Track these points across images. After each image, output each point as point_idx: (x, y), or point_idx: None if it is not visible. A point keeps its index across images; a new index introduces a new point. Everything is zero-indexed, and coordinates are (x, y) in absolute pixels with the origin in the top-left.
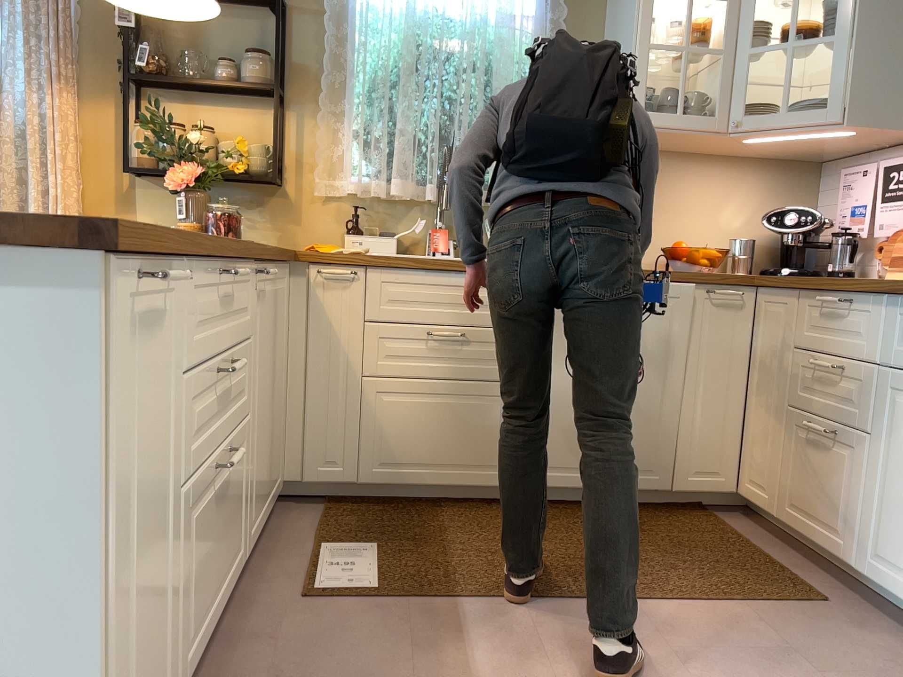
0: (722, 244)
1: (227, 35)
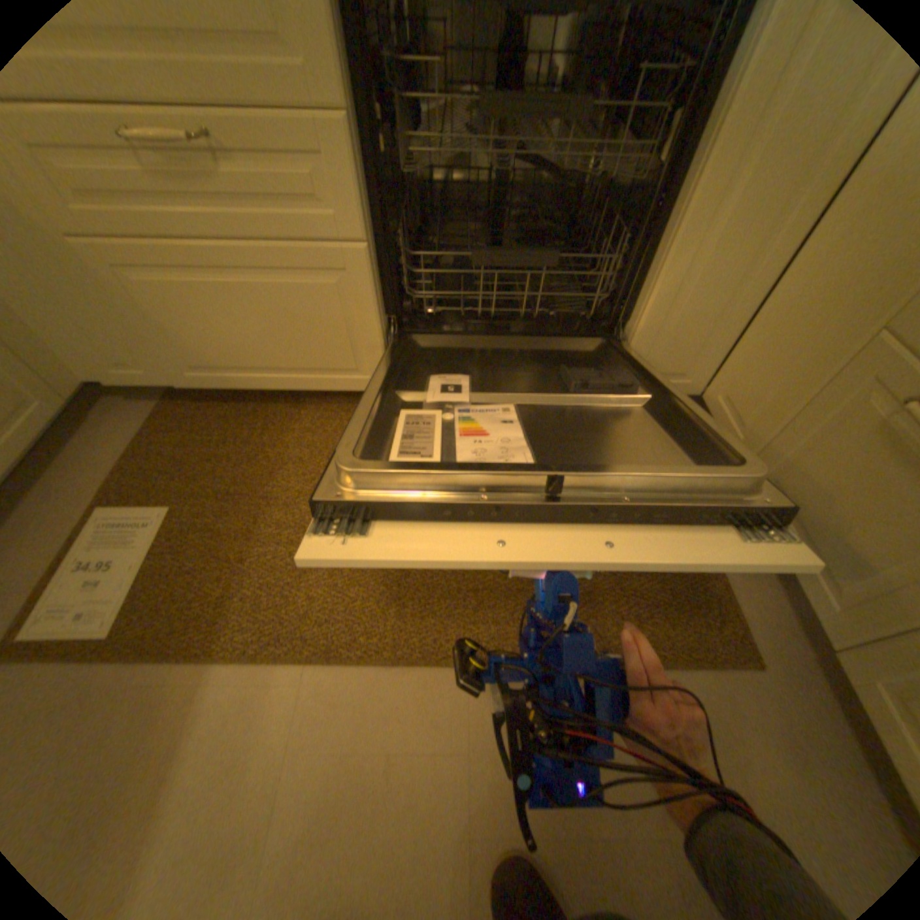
0: None
1: None
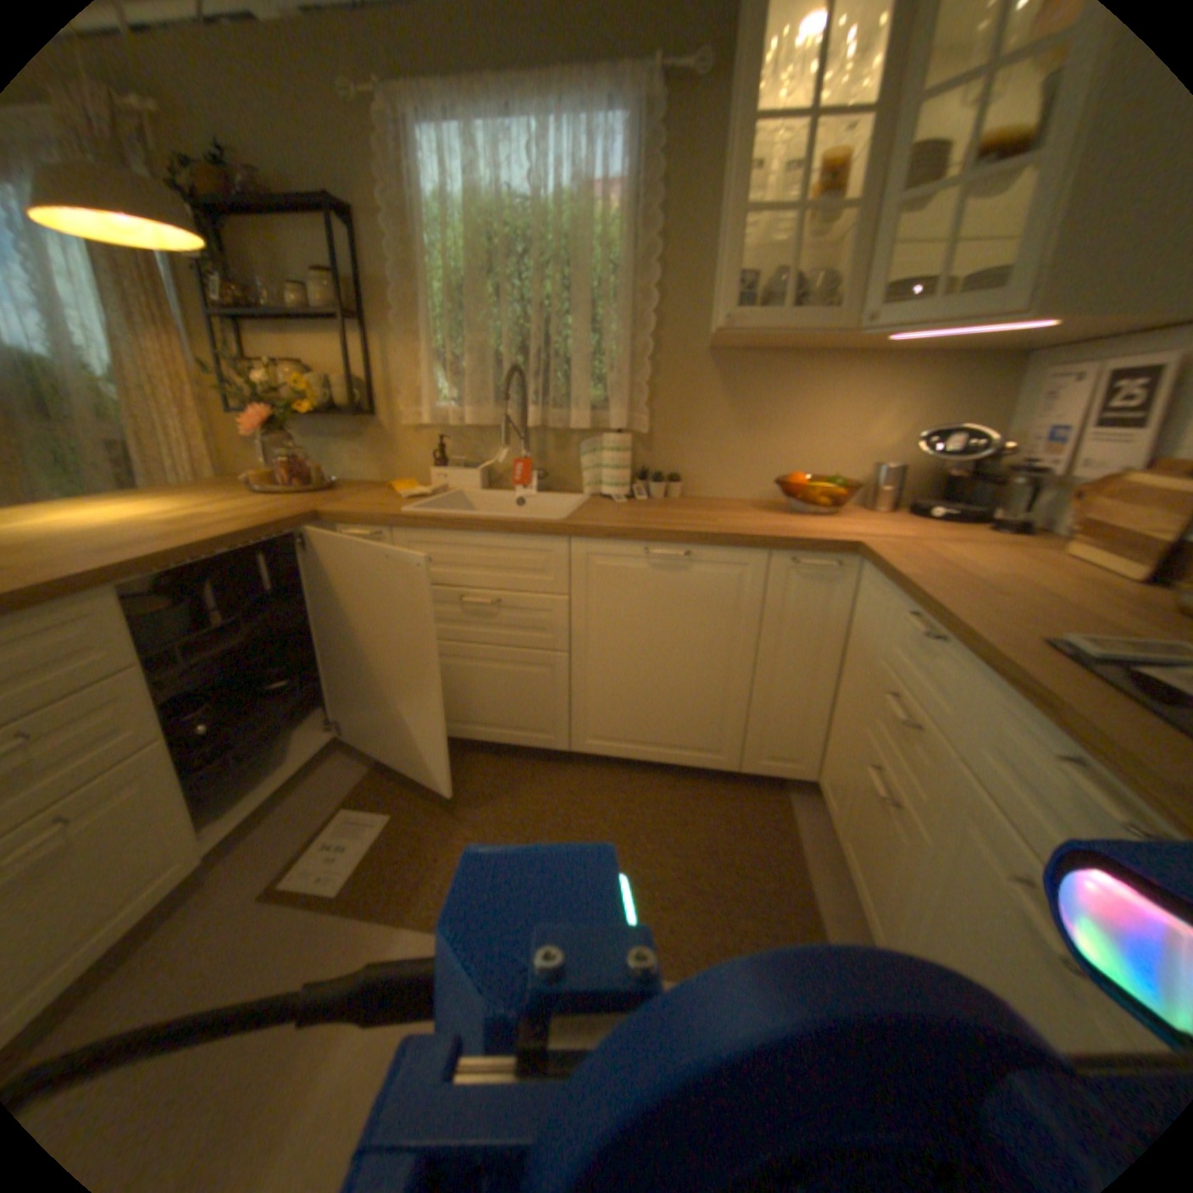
0: (867, 468)
1: (298, 250)
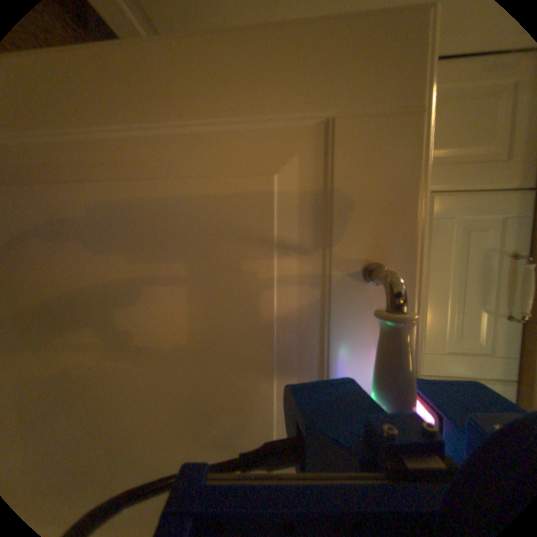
0: None
1: None
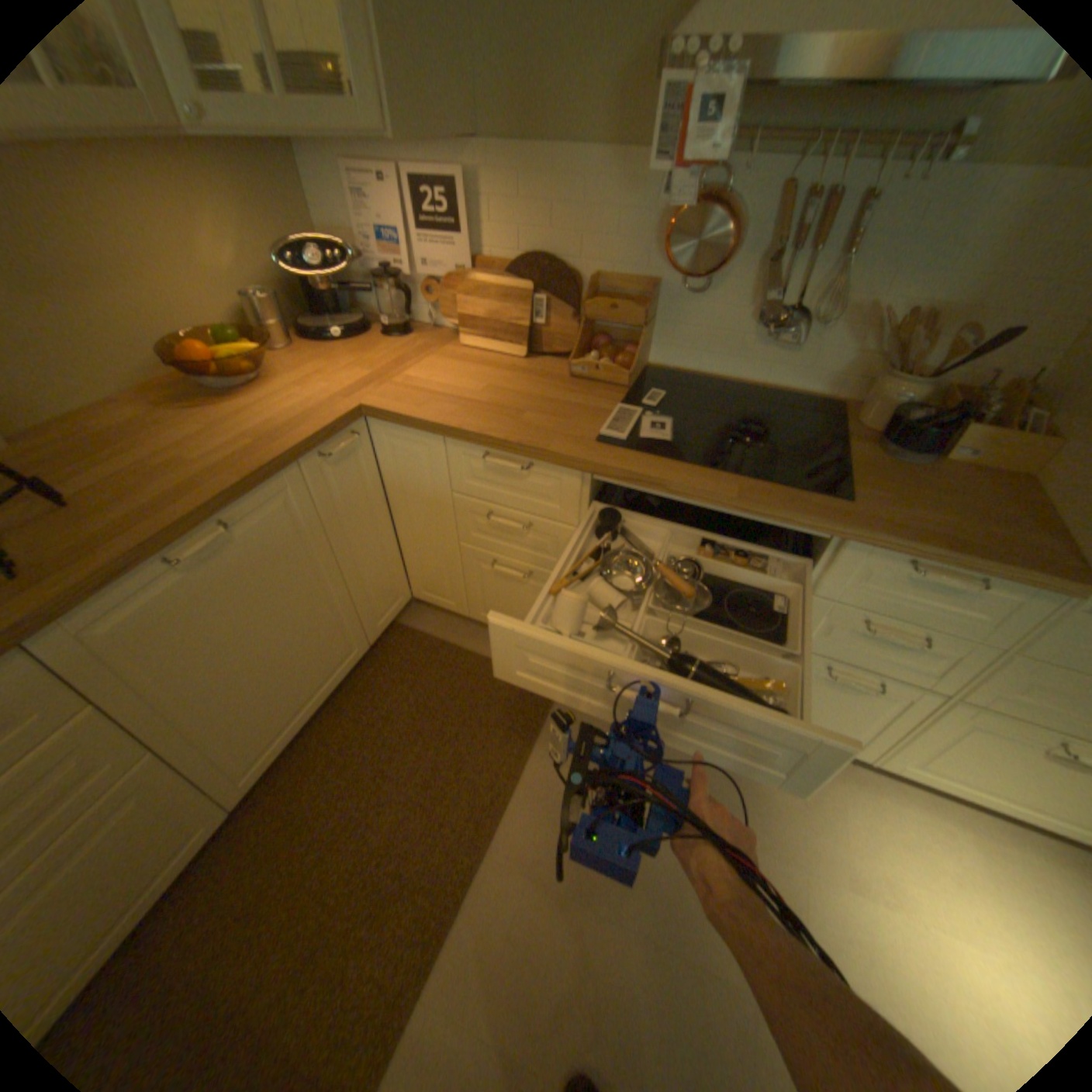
0: (221, 299)
1: None
